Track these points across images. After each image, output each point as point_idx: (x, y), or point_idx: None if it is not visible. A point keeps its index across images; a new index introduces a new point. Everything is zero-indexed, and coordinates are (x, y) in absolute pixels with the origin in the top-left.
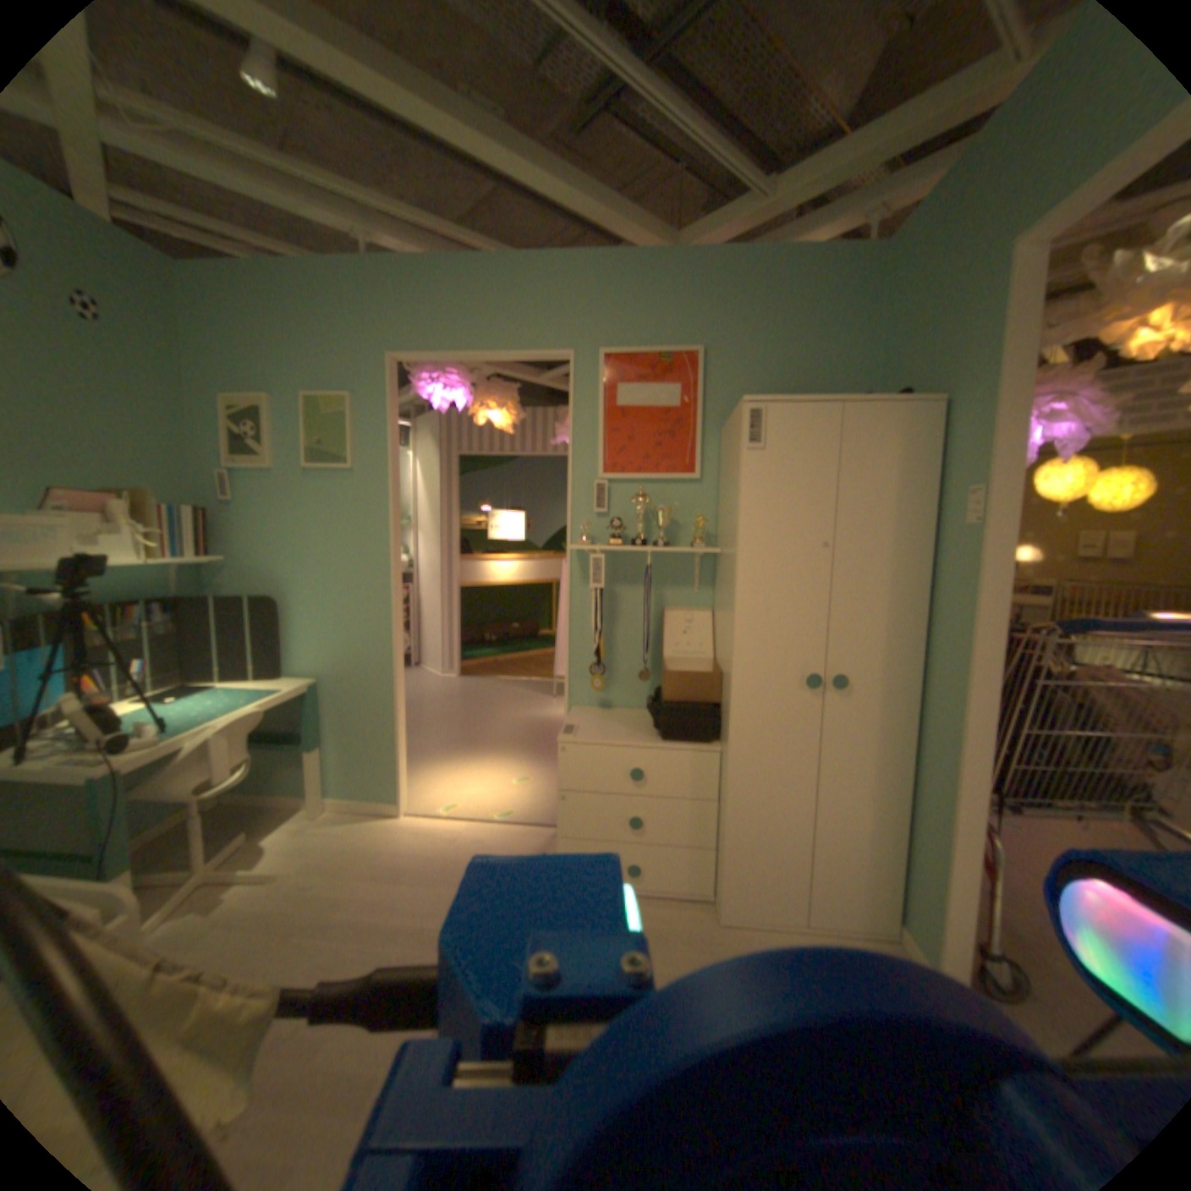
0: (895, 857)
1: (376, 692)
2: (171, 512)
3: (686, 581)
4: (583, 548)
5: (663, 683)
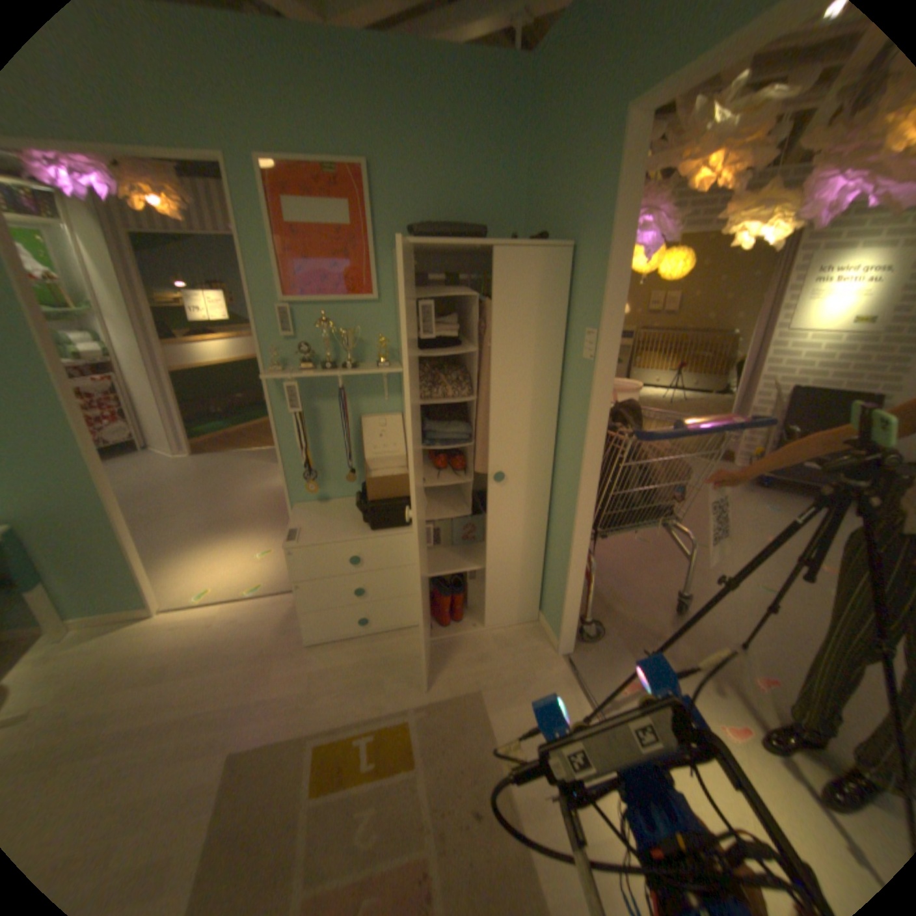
0: (535, 575)
1: (90, 523)
2: None
3: (378, 391)
4: (276, 377)
5: (367, 488)
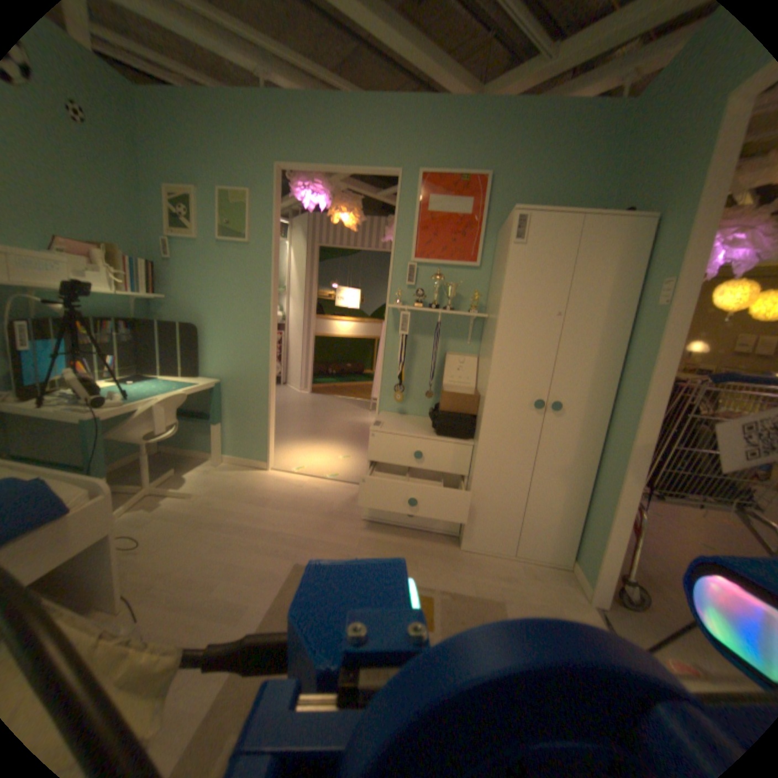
0: (577, 520)
1: (258, 392)
2: (132, 263)
3: (463, 337)
4: (397, 308)
5: (440, 400)
